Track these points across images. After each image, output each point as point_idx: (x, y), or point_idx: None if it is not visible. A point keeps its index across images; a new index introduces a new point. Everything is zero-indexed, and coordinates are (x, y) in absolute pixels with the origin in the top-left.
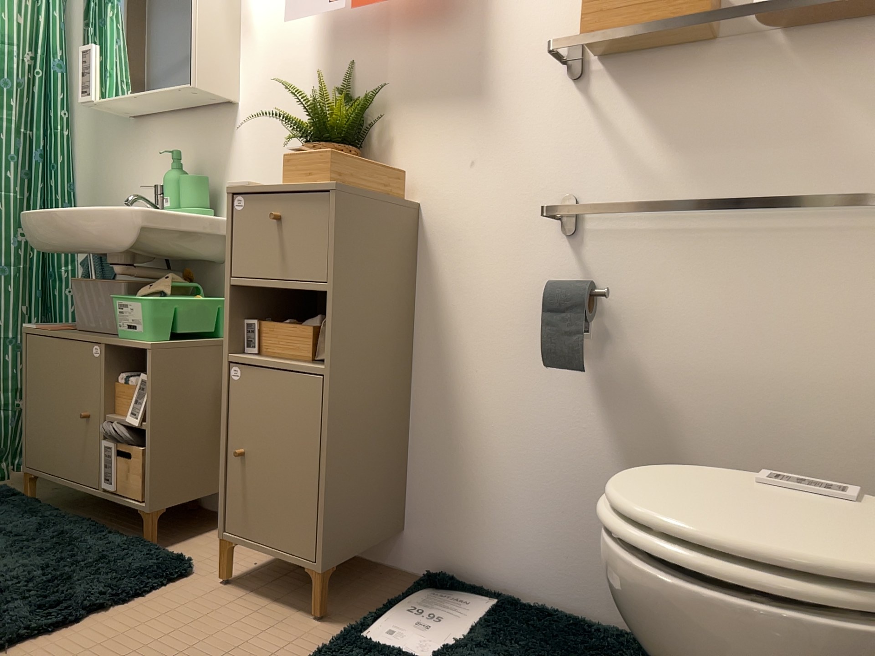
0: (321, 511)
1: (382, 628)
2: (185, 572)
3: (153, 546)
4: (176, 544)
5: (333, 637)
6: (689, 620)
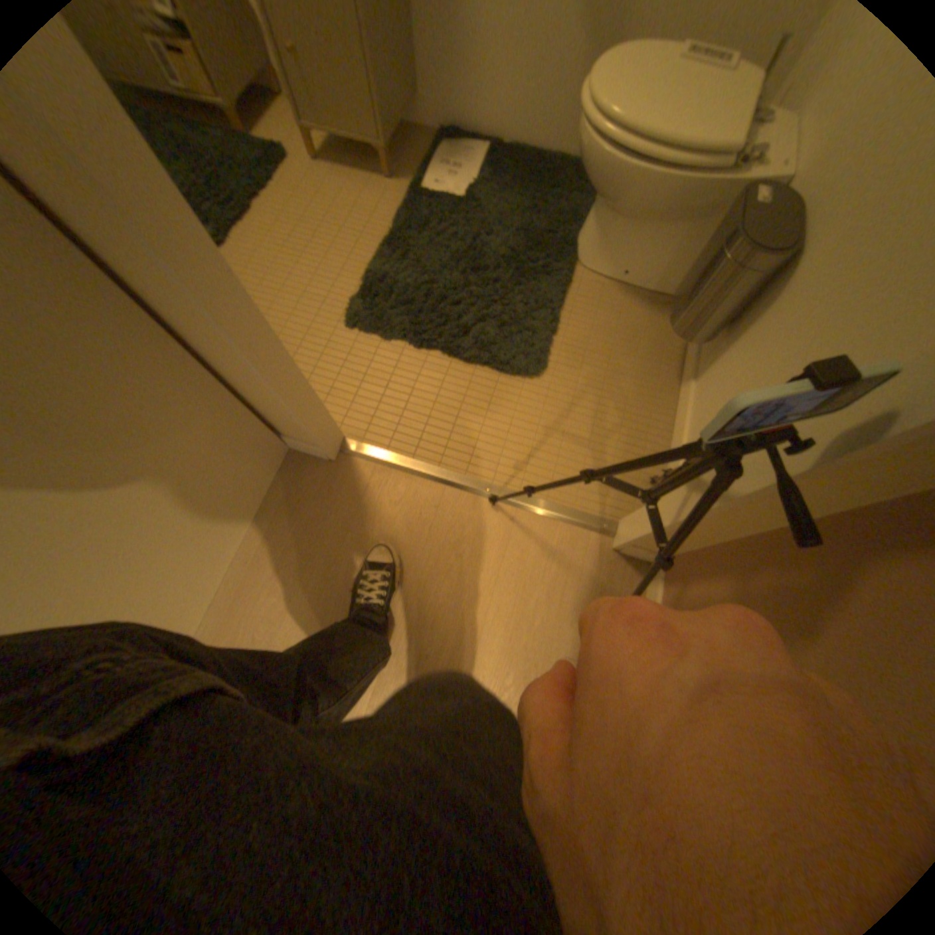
0: (373, 97)
1: (429, 177)
2: (282, 153)
3: (245, 135)
4: (253, 126)
5: (401, 187)
6: (624, 175)
